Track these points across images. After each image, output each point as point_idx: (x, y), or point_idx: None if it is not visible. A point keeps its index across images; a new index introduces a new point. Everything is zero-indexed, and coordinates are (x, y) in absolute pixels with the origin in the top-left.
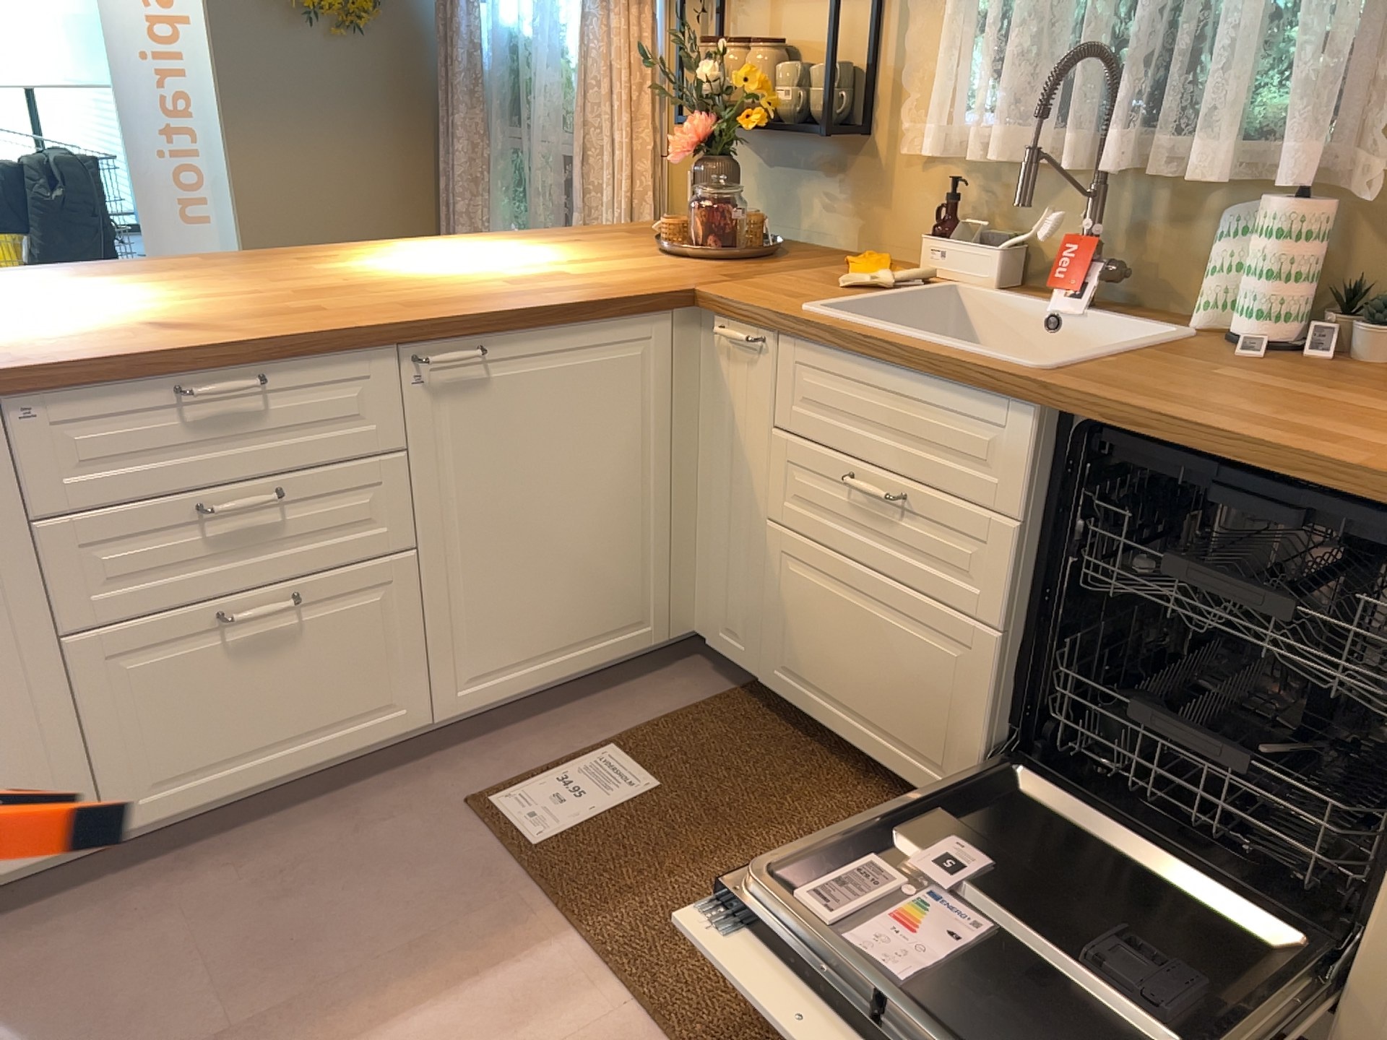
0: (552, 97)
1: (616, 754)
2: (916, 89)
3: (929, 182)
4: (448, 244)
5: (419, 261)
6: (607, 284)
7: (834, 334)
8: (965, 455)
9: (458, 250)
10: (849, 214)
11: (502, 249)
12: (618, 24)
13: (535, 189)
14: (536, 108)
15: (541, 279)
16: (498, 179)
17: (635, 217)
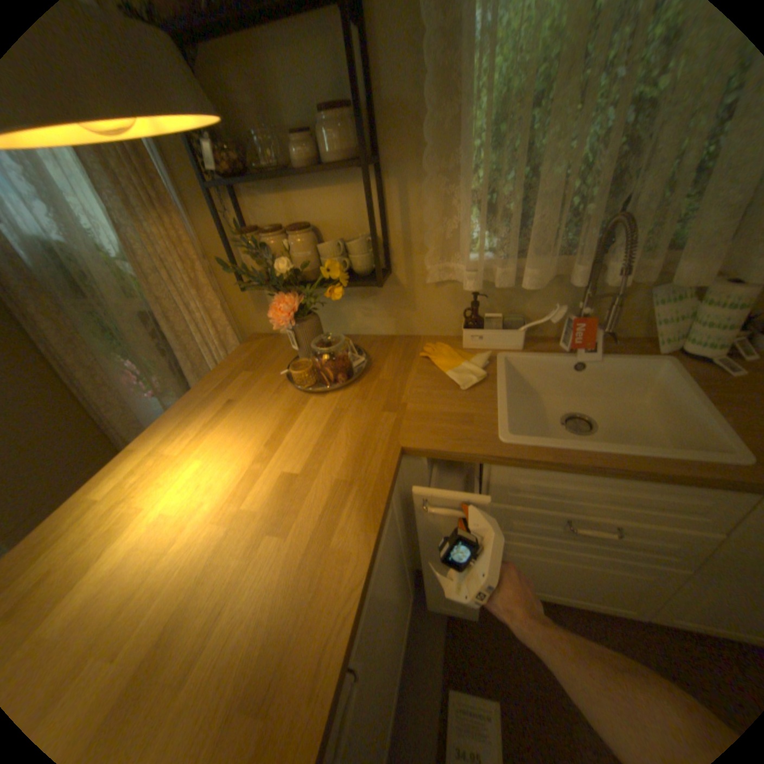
0: (106, 278)
1: (457, 696)
2: (432, 240)
3: (444, 291)
4: (138, 467)
5: (145, 527)
6: (347, 480)
7: (564, 466)
8: (684, 510)
9: (160, 478)
10: (385, 315)
11: (193, 450)
12: (150, 226)
13: (127, 338)
14: (98, 289)
15: (286, 501)
16: (87, 335)
17: (224, 344)
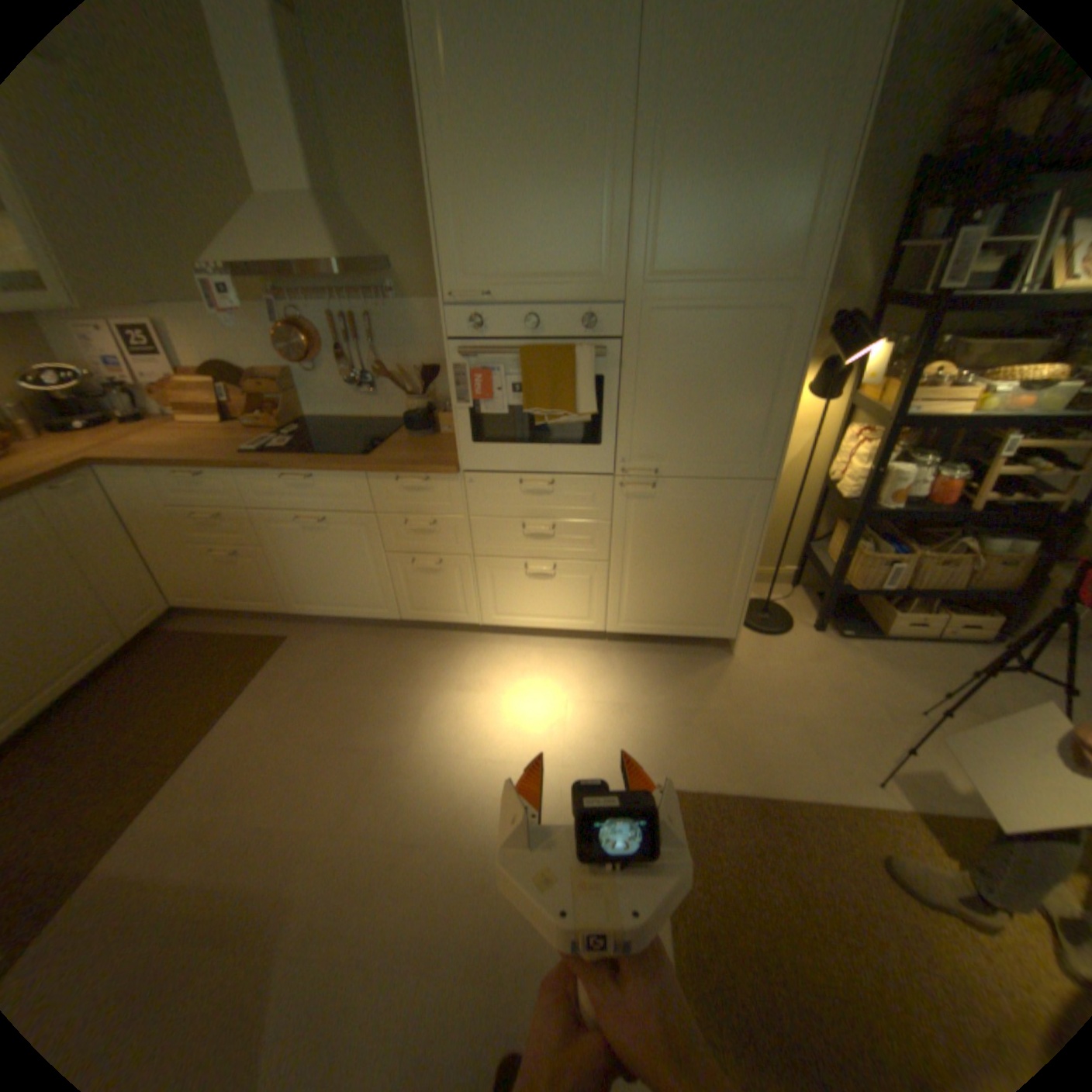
0: None
1: None
2: None
3: None
4: None
5: None
6: None
7: None
8: None
9: None
10: None
11: None
12: None
13: None
14: None
15: None
16: None
17: None
